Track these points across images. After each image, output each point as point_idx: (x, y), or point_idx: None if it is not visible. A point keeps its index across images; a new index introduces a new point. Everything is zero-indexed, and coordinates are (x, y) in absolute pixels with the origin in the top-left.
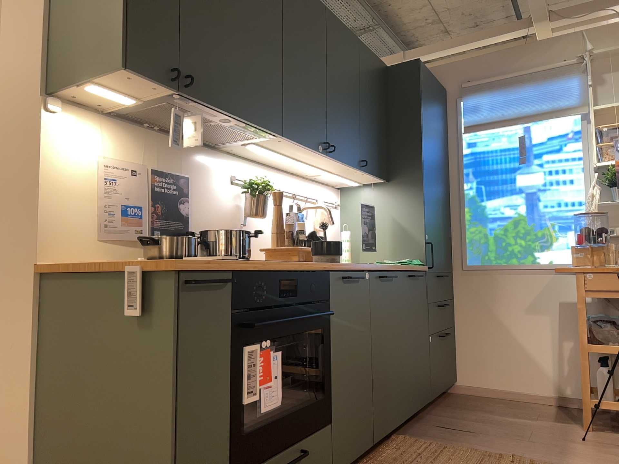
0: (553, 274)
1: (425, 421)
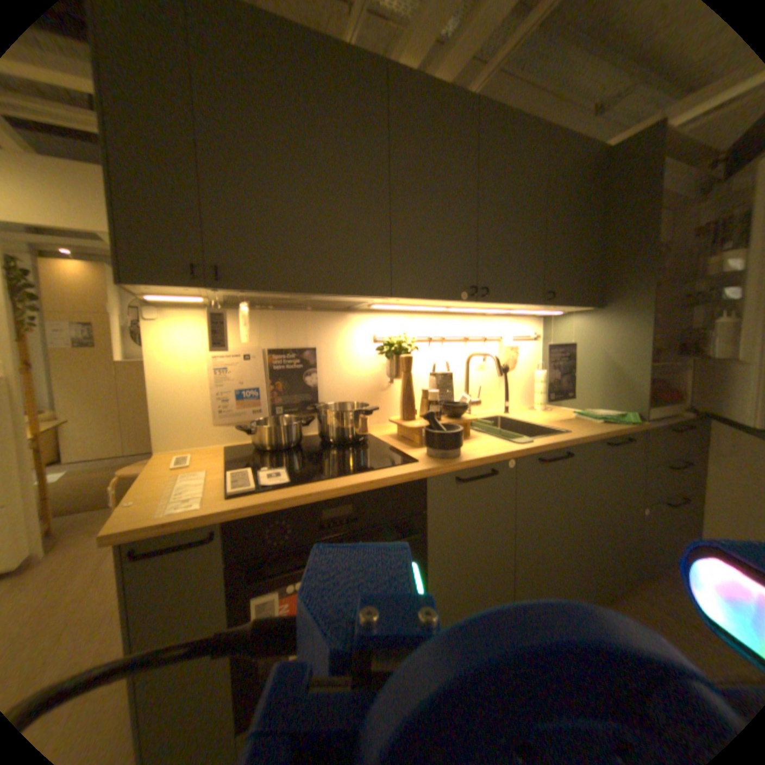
0: None
1: (622, 607)
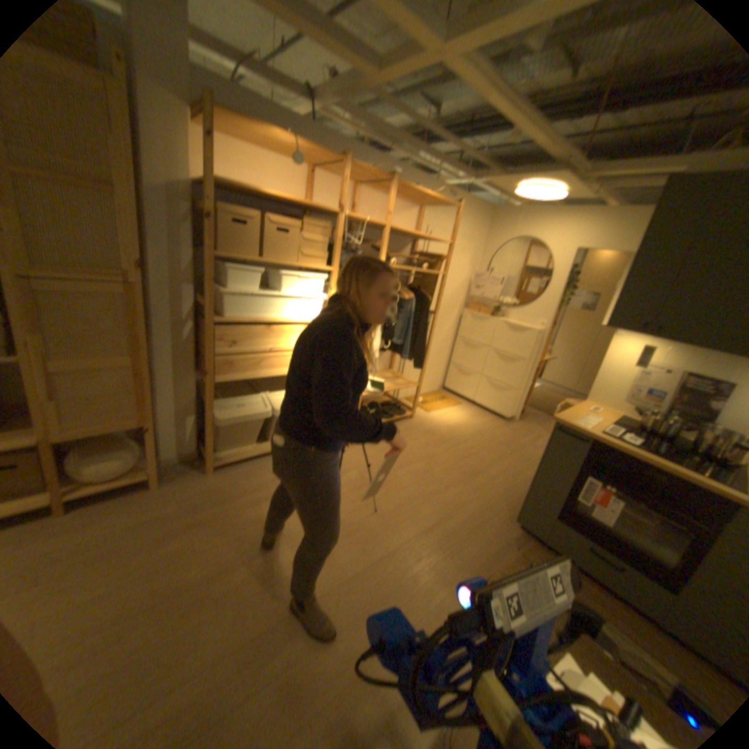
0: None
1: None
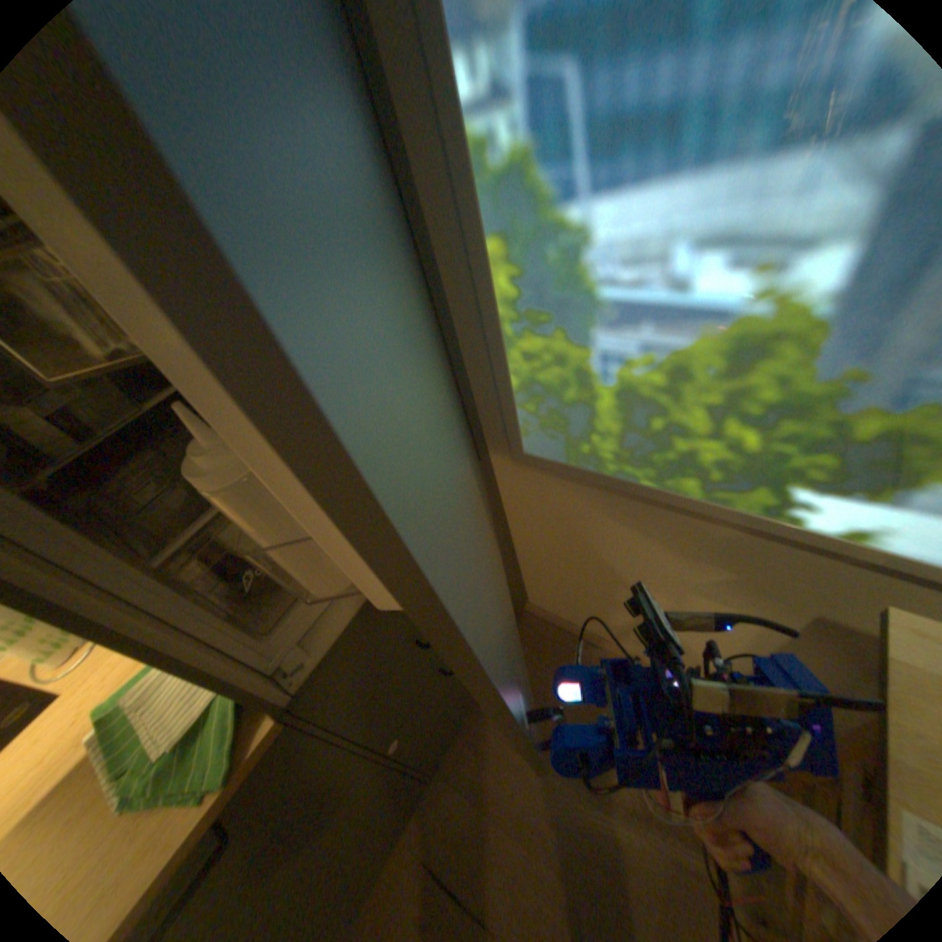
0: (846, 568)
1: (416, 828)
